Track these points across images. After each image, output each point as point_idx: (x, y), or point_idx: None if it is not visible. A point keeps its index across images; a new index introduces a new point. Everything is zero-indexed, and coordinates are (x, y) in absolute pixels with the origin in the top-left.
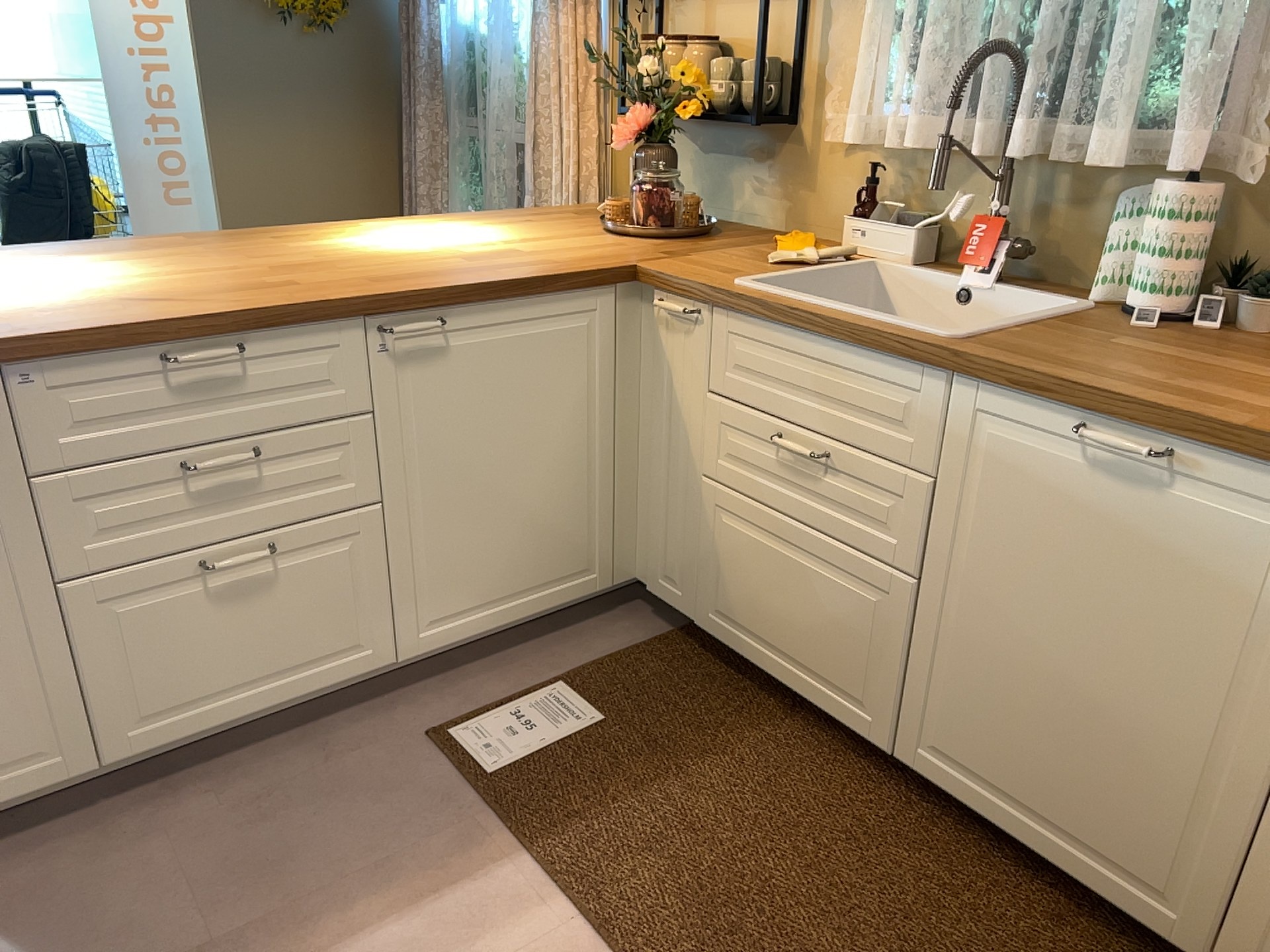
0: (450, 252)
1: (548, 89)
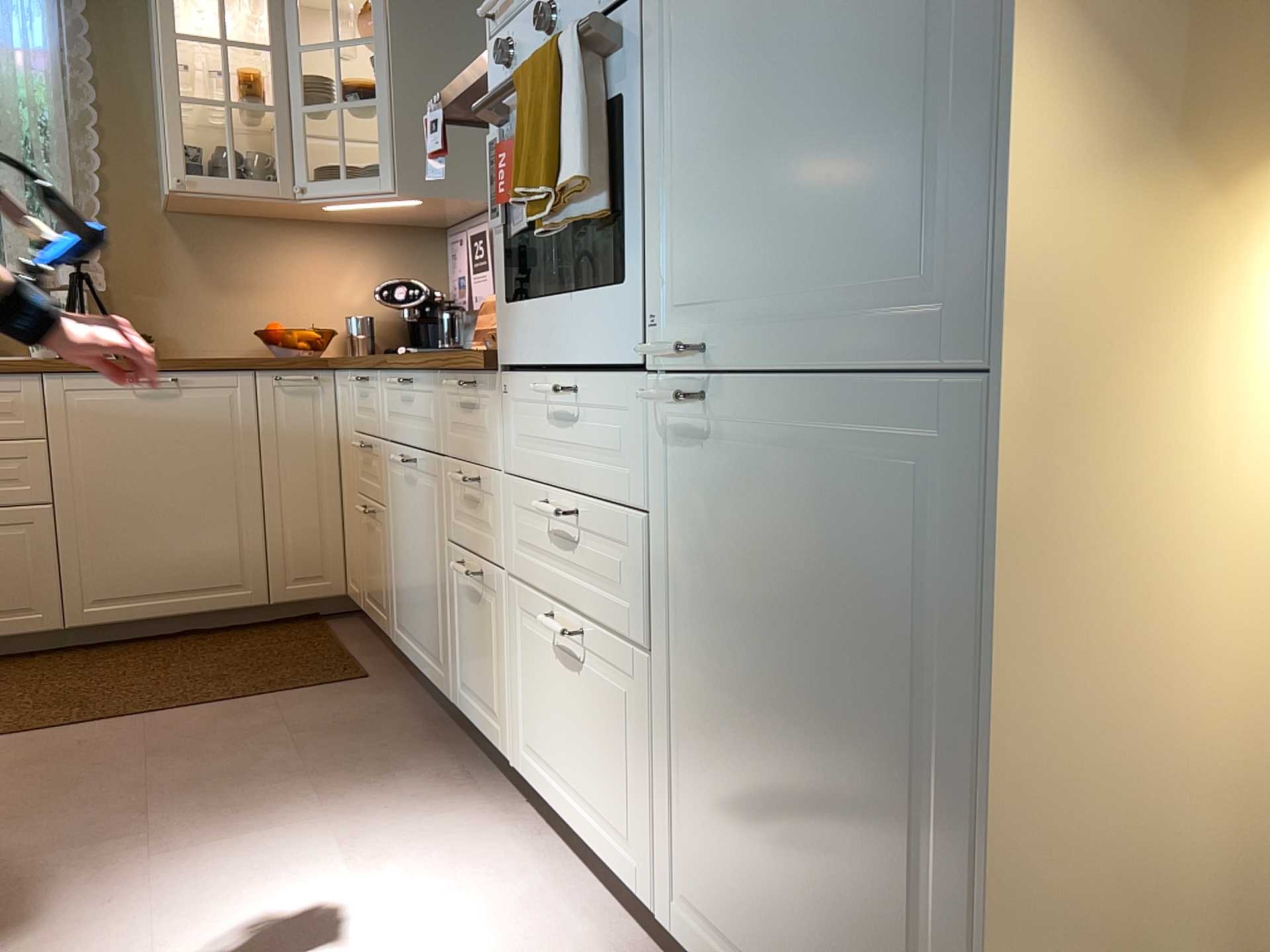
0: None
1: None
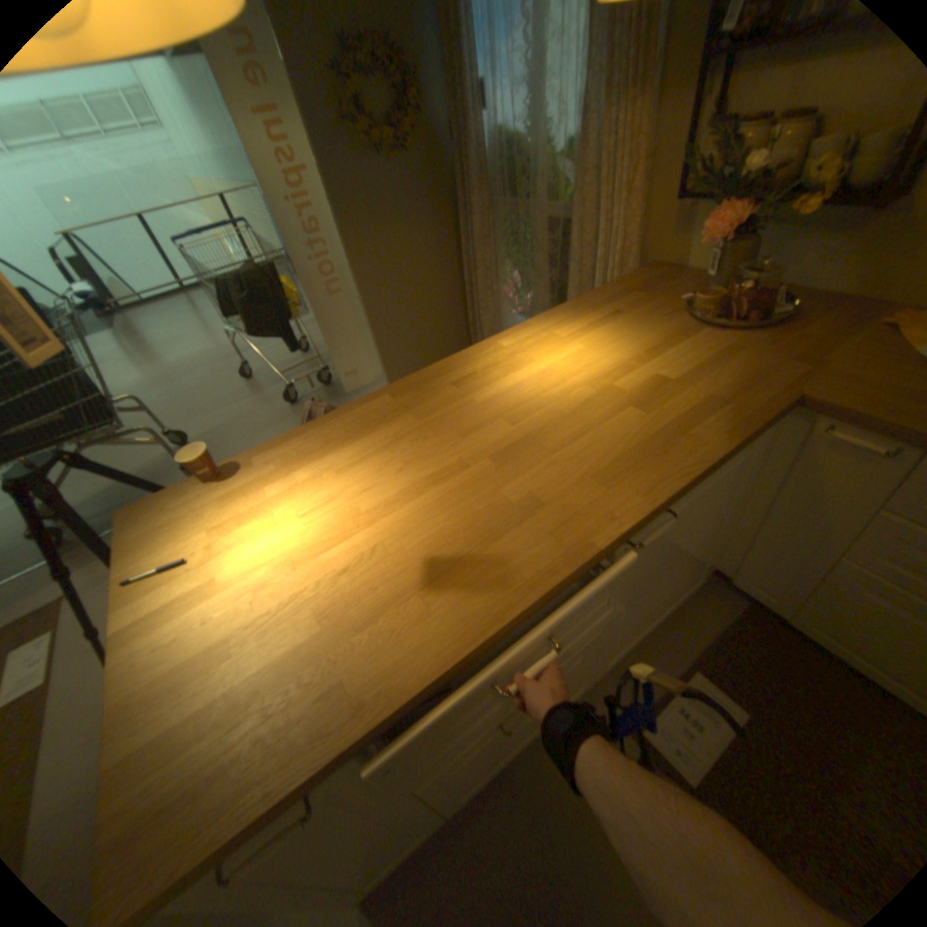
0: (613, 392)
1: (592, 175)
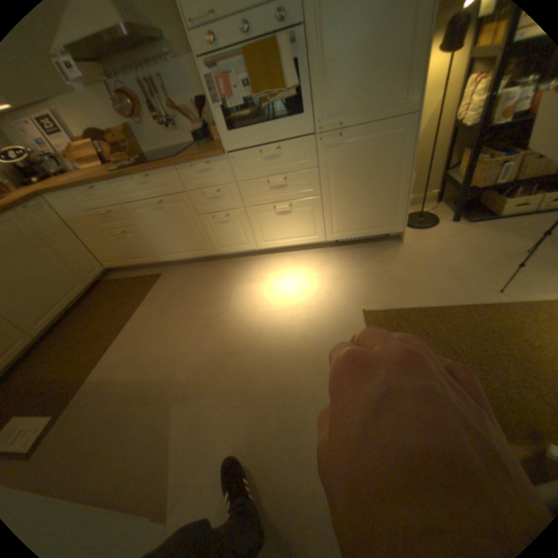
0: None
1: None
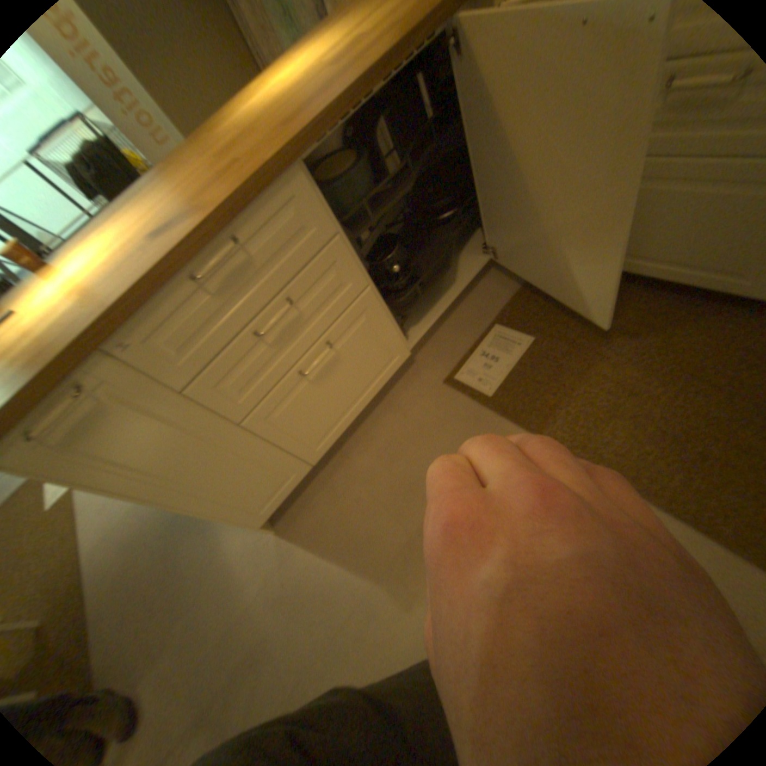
0: (316, 67)
1: None
